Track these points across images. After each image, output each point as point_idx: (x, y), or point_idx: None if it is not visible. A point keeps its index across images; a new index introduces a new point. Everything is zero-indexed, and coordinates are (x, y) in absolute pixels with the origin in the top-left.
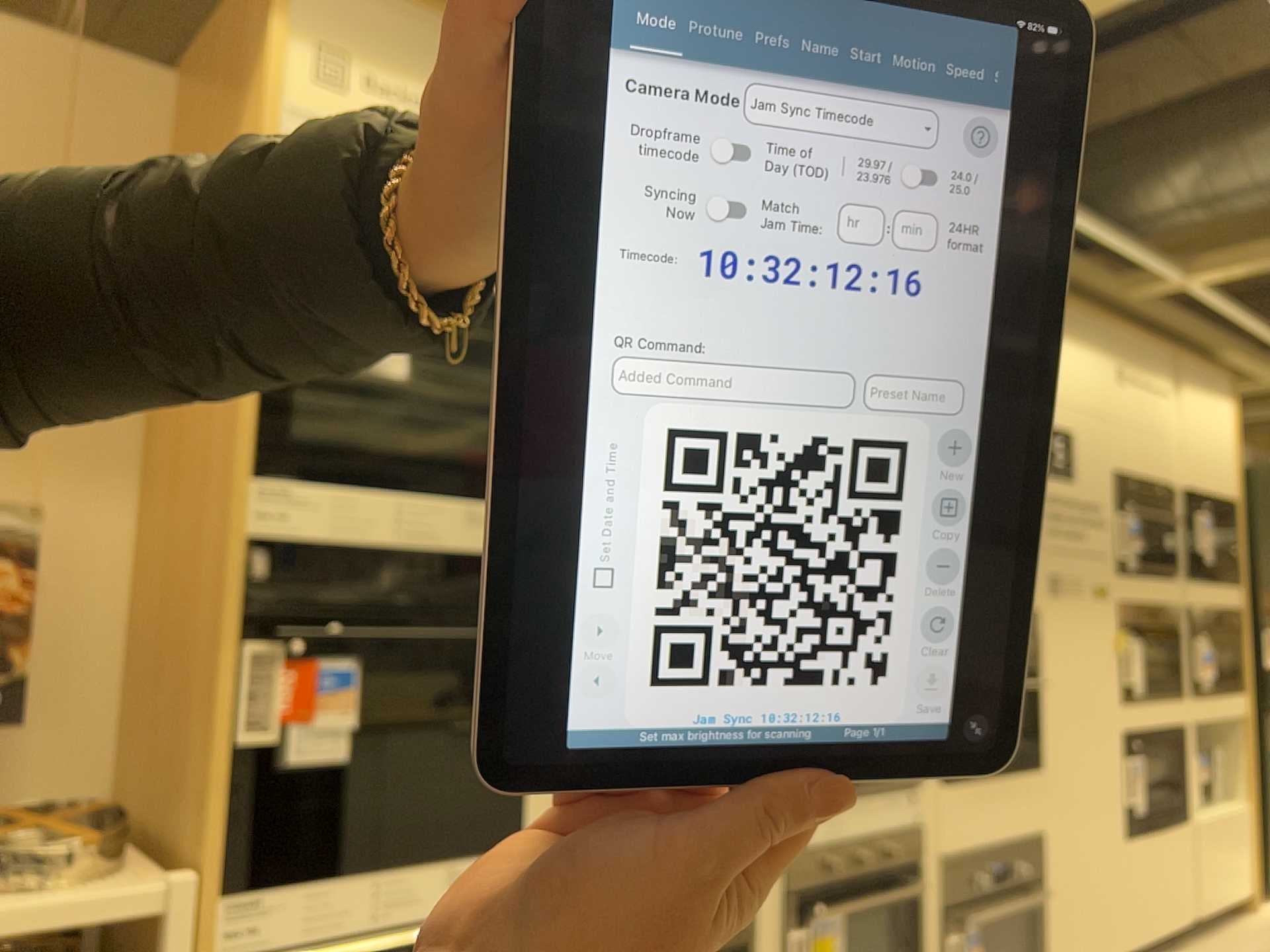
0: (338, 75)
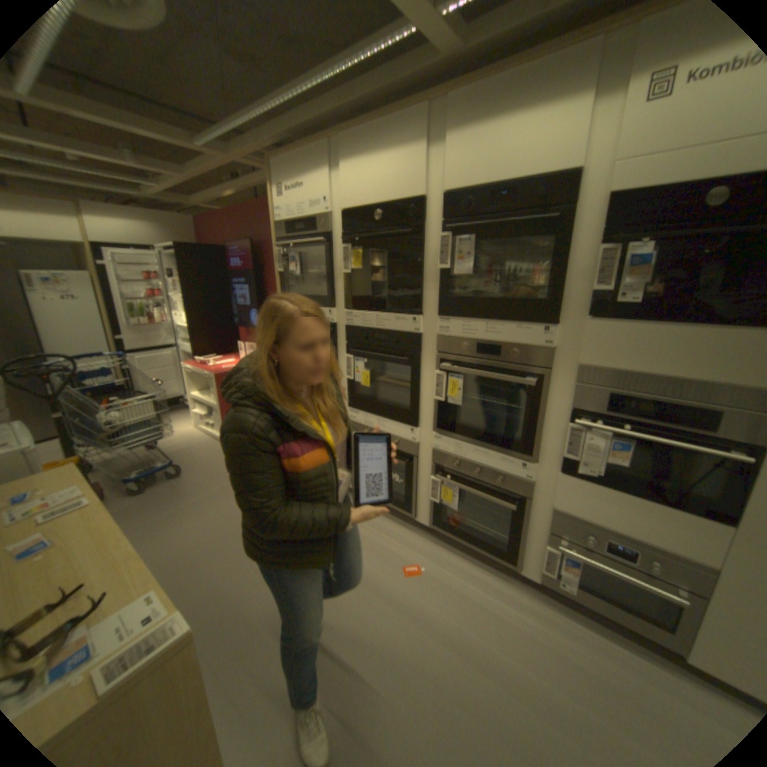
0: (277, 190)
